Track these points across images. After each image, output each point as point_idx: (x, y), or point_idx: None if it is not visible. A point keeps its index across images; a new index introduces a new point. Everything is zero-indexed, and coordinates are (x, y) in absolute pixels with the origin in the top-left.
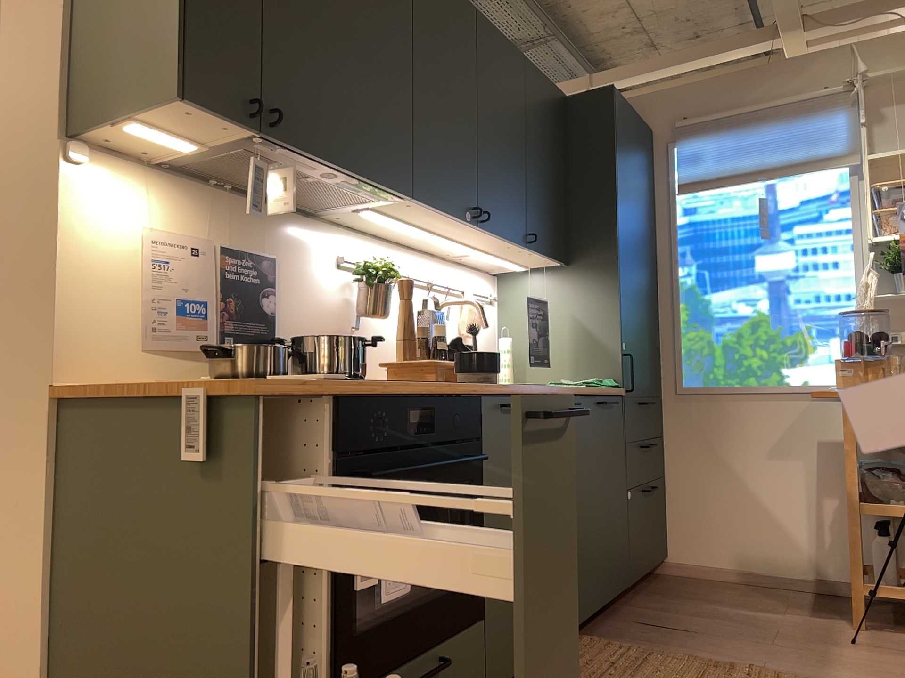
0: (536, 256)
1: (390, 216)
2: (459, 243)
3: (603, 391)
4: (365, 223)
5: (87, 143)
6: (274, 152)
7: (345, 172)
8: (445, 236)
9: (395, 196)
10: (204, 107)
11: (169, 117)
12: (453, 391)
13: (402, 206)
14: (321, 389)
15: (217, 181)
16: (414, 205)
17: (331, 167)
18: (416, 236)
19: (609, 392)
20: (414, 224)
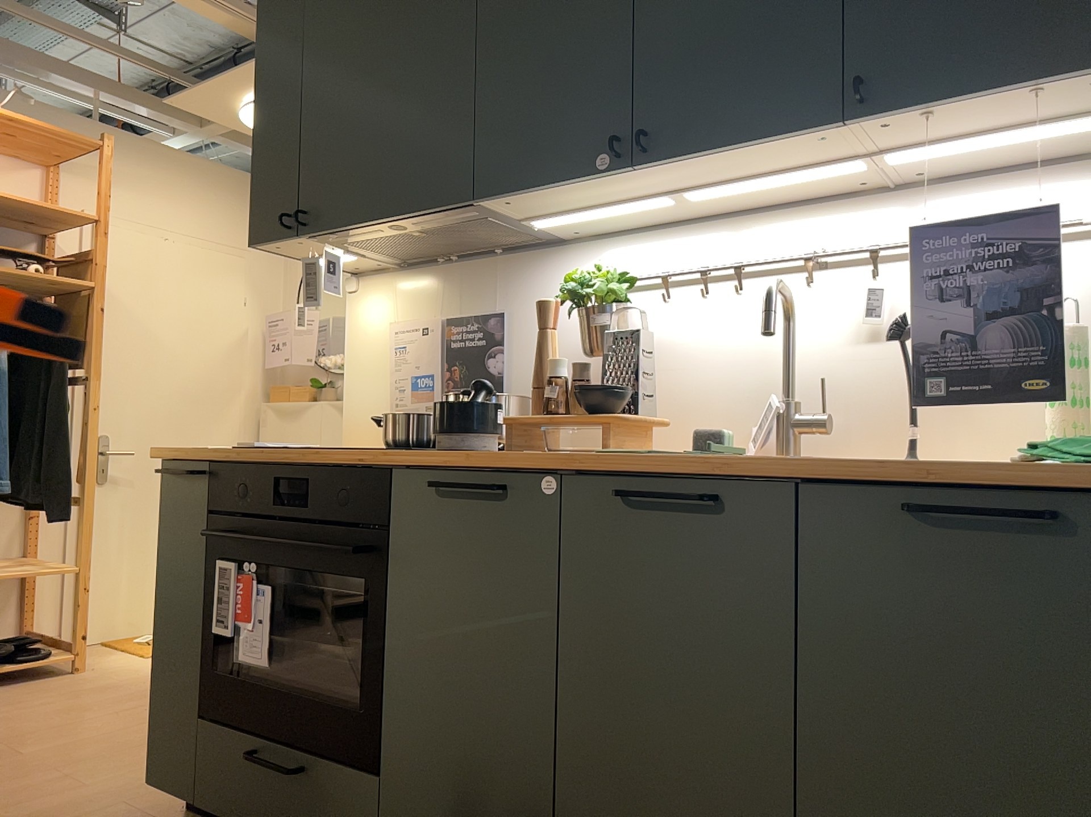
0: (974, 106)
1: (560, 213)
2: (750, 182)
3: (1001, 473)
4: (620, 221)
5: (361, 273)
6: (338, 238)
7: (388, 221)
8: (696, 188)
9: (481, 205)
10: (267, 242)
11: (292, 252)
12: (347, 459)
13: (517, 204)
14: (191, 455)
15: (439, 258)
16: (511, 199)
17: (375, 224)
18: (699, 202)
19: (1047, 477)
20: (611, 203)
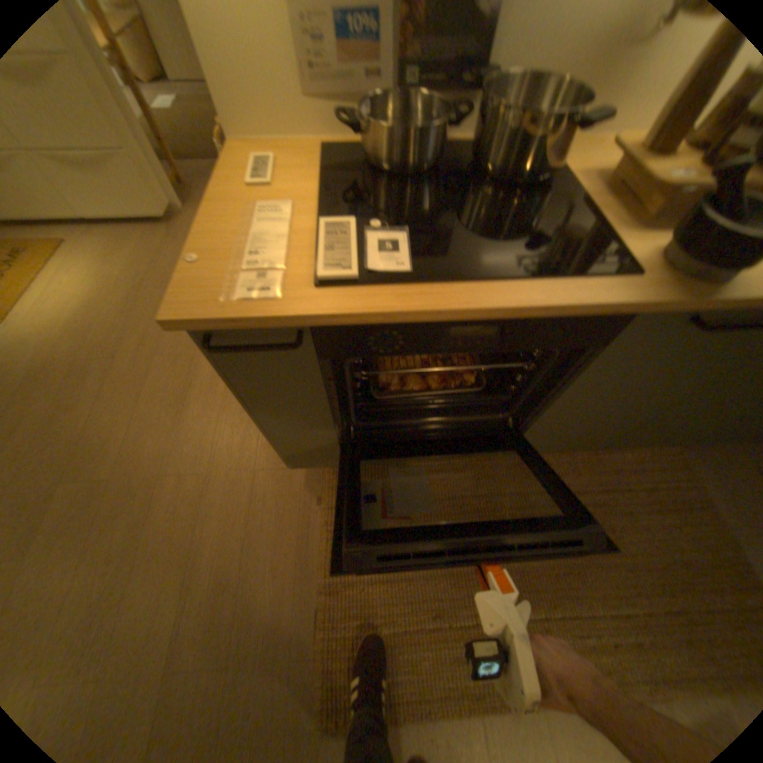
0: None
1: None
2: None
3: None
4: None
5: None
6: None
7: None
8: None
9: None
10: None
11: None
12: (573, 301)
13: None
14: (272, 323)
15: None
16: None
17: None
18: None
19: None
20: None
